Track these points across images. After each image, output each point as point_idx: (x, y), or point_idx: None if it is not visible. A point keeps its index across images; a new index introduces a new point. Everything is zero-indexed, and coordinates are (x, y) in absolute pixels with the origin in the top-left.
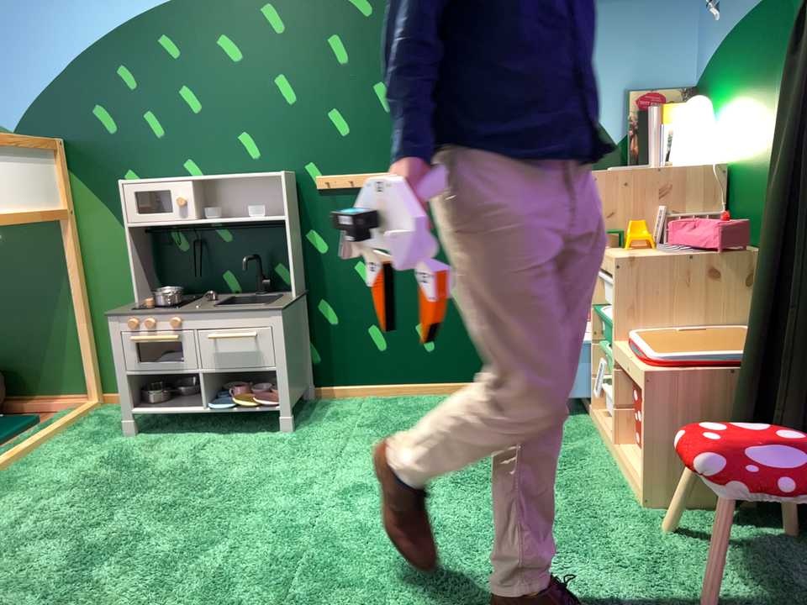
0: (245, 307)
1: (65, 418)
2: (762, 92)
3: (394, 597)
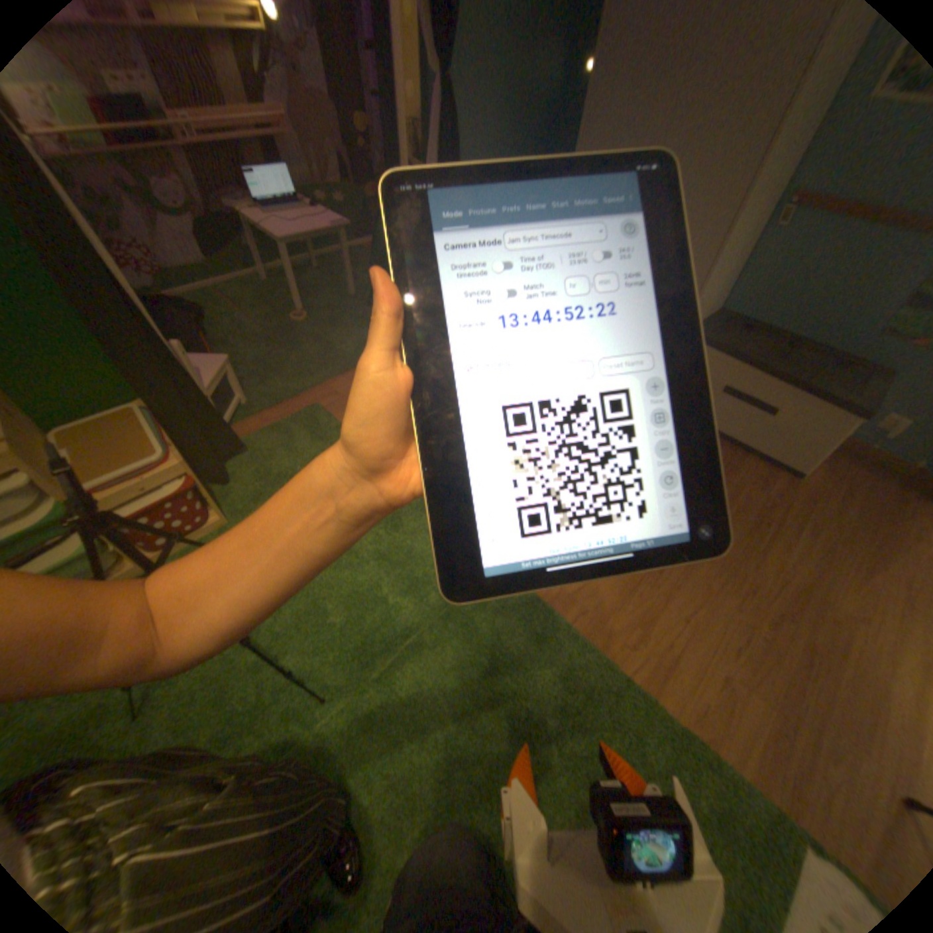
0: None
1: None
2: None
3: (391, 574)
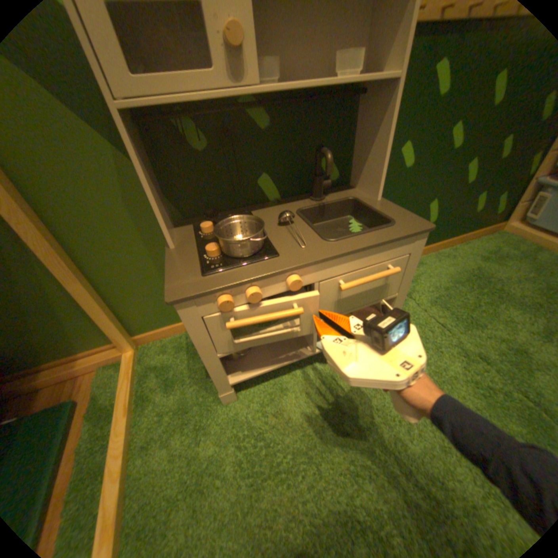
0: (378, 233)
1: (121, 396)
2: None
3: None
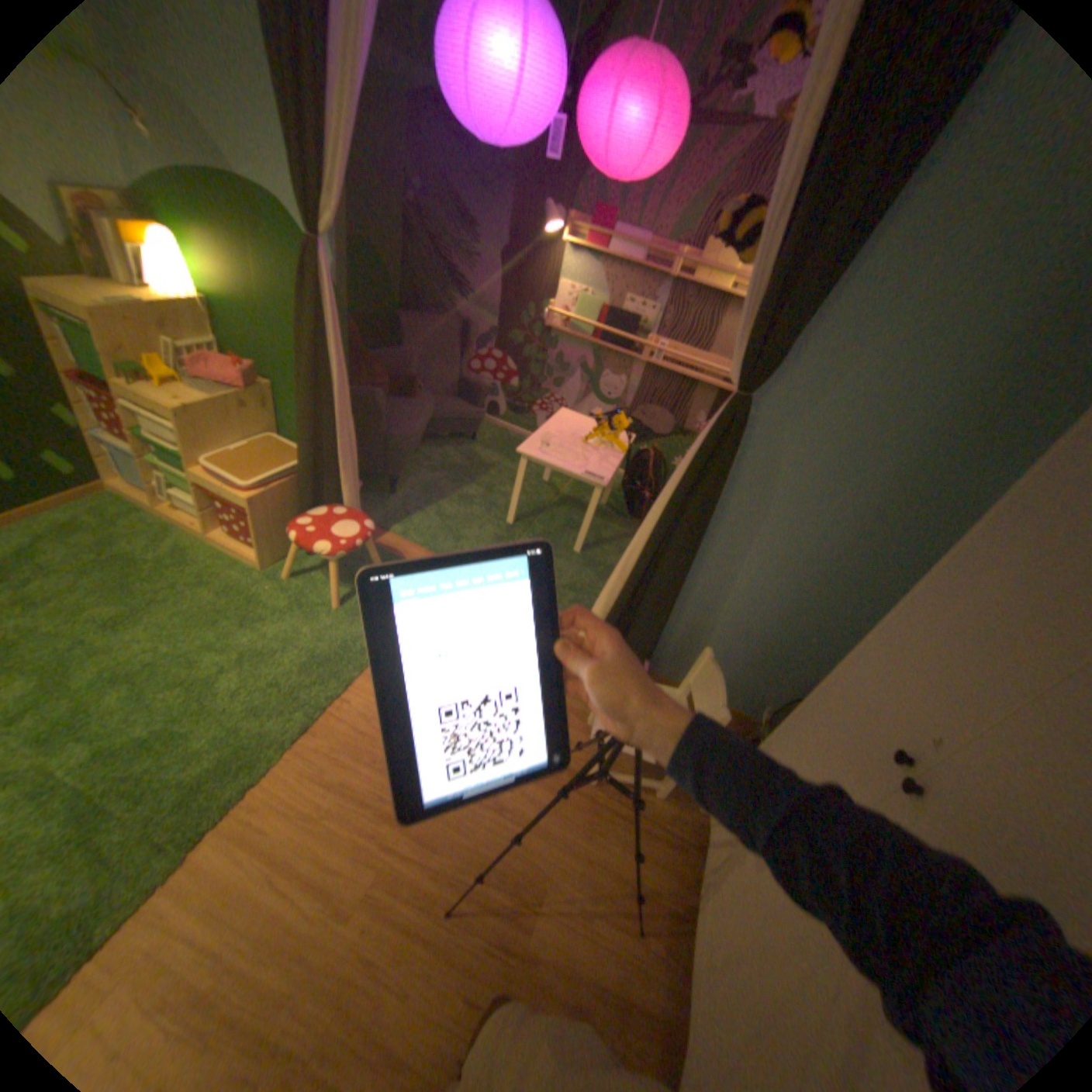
0: None
1: None
2: (233, 256)
3: (174, 727)
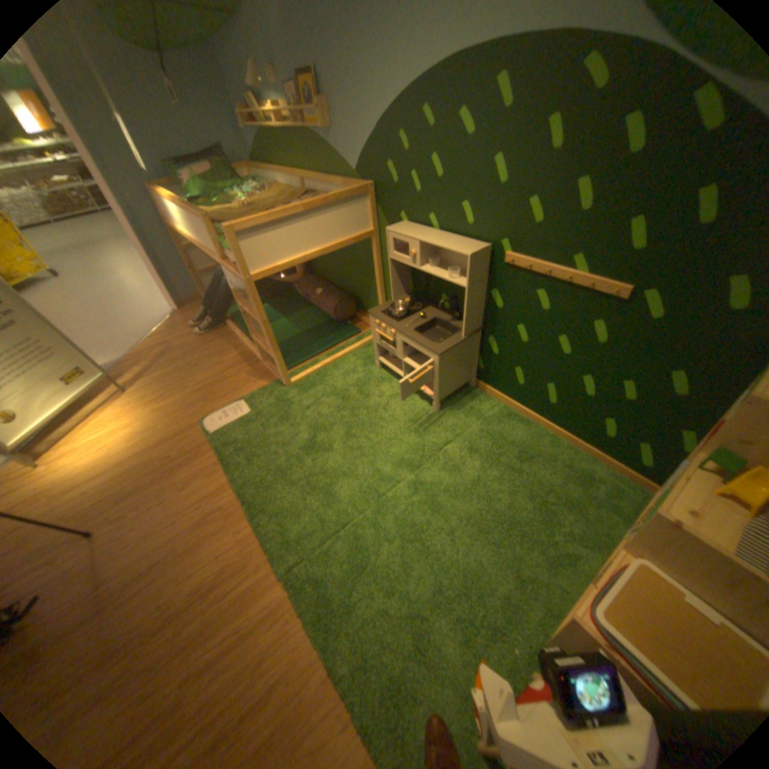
0: (424, 341)
1: (365, 340)
2: None
3: (367, 571)
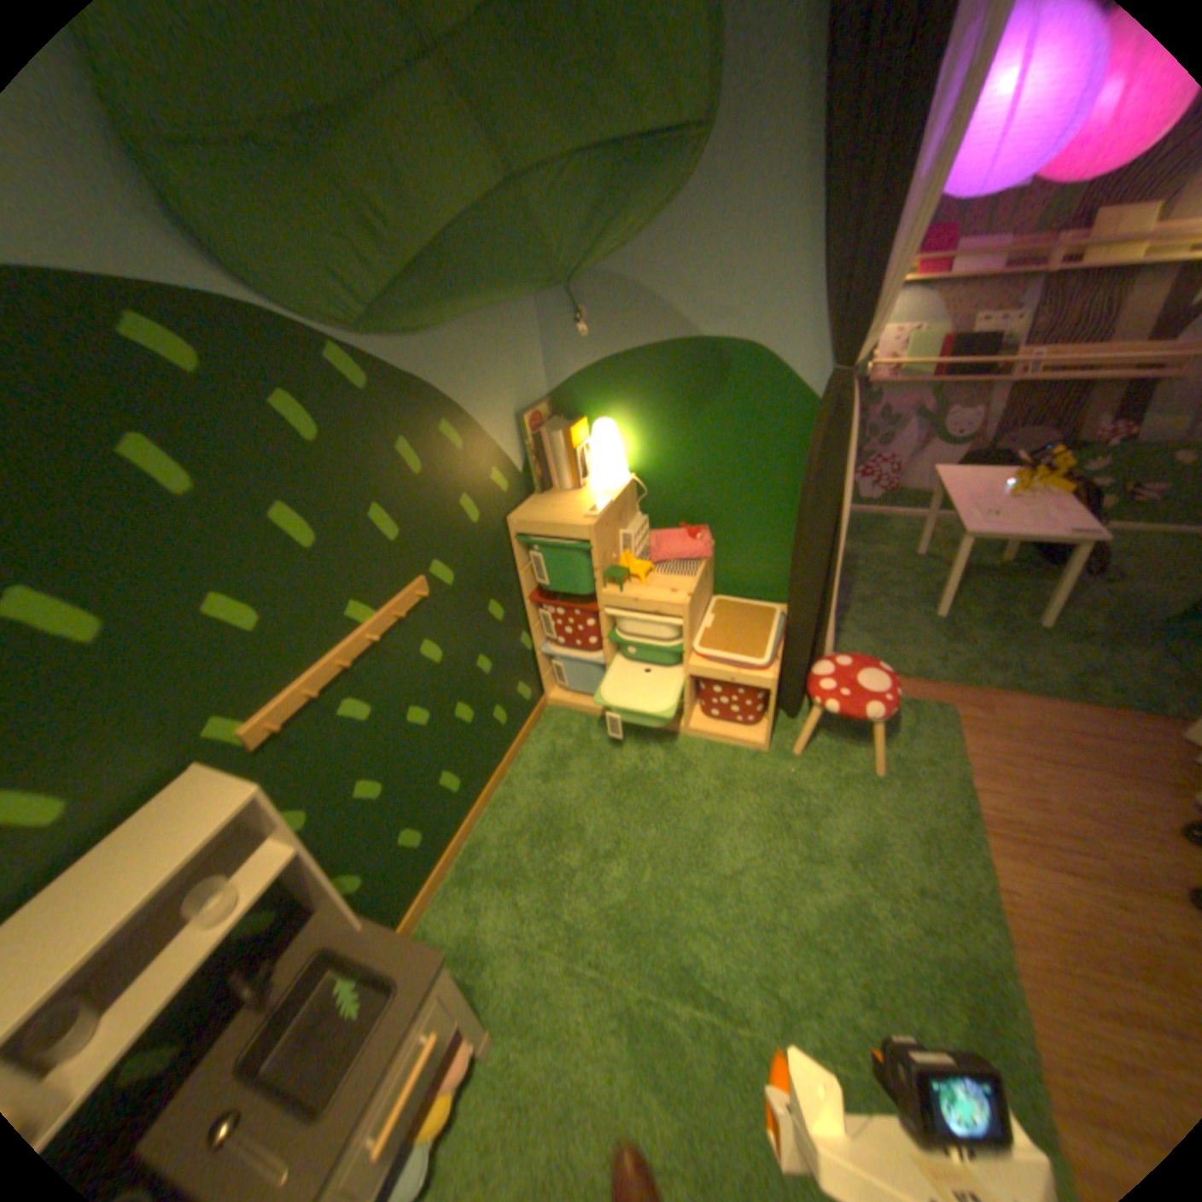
0: (380, 1030)
1: None
2: (680, 422)
3: (875, 972)
